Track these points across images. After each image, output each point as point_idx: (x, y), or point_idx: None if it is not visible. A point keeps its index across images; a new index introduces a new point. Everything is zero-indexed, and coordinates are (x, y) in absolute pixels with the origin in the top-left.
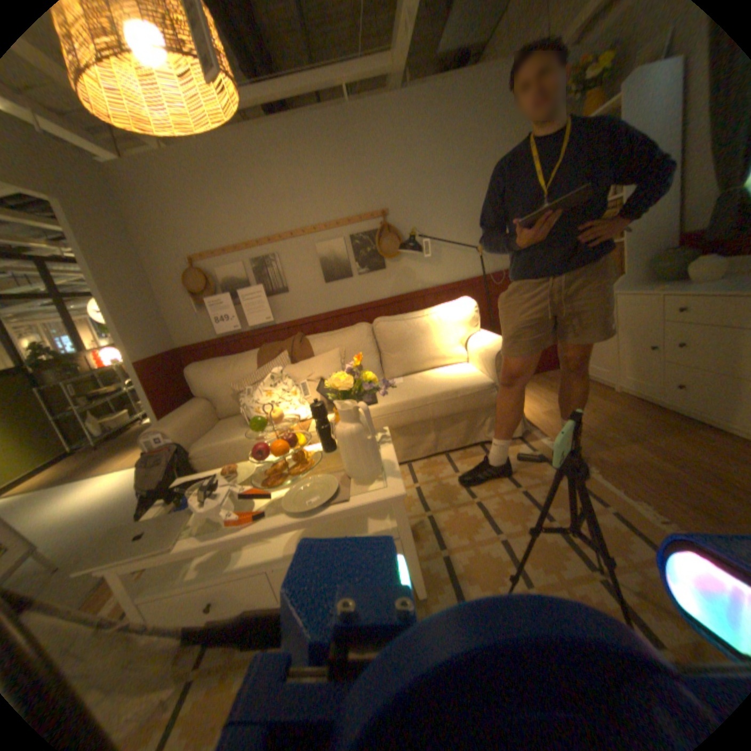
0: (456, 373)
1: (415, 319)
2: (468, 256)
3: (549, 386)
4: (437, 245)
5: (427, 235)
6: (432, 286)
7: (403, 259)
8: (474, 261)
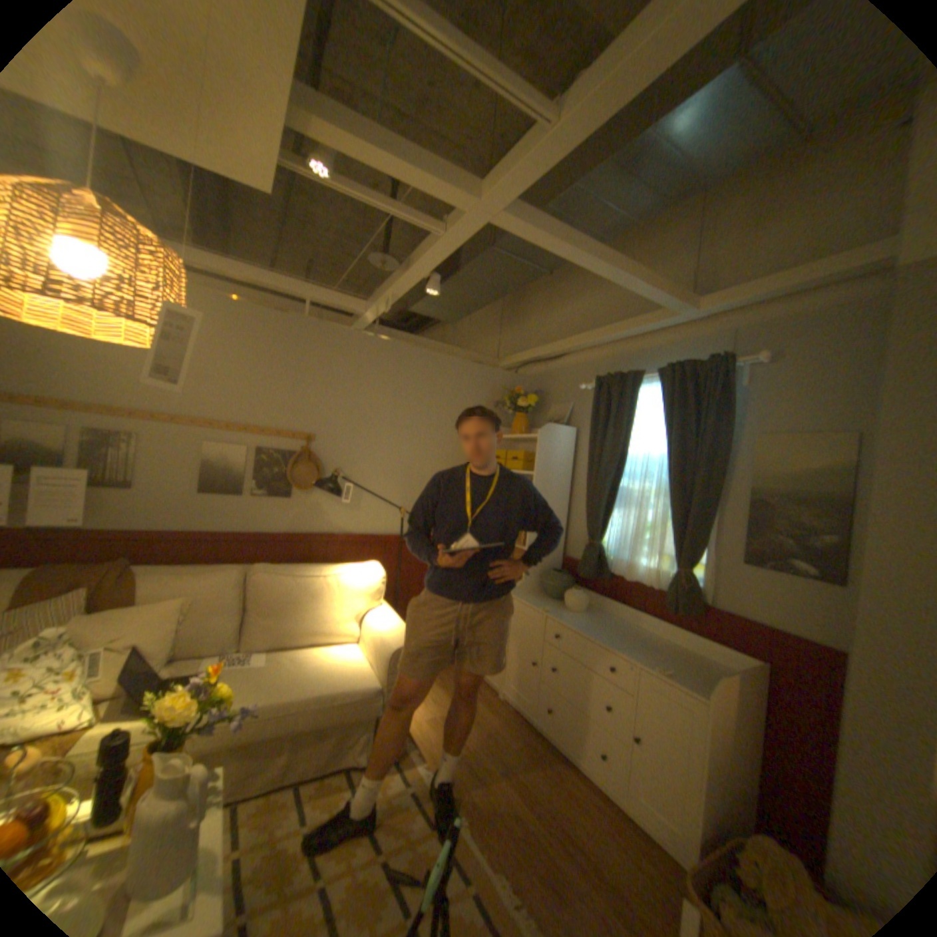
0: (340, 665)
1: (308, 581)
2: (388, 513)
3: (439, 680)
4: (358, 492)
5: (350, 479)
6: (340, 535)
7: (315, 496)
8: (394, 520)
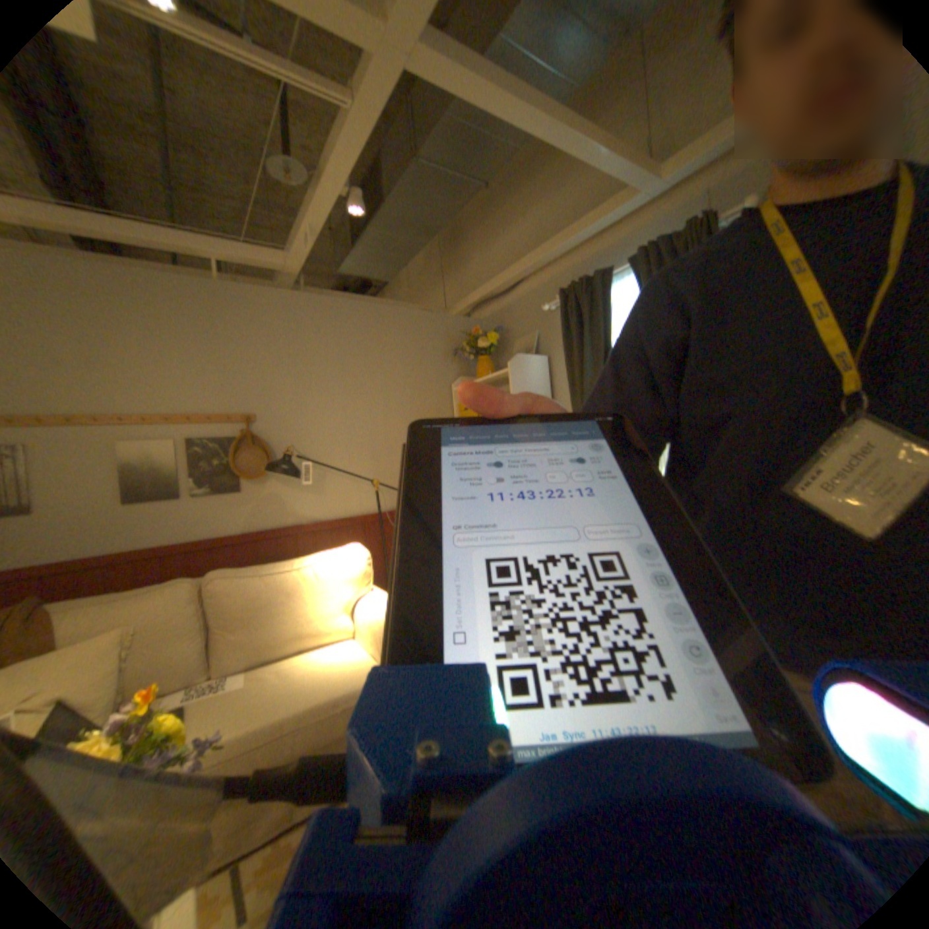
0: (337, 663)
1: (279, 576)
2: (361, 489)
3: None
4: (321, 471)
5: (309, 457)
6: (310, 523)
7: (271, 483)
8: (368, 496)
